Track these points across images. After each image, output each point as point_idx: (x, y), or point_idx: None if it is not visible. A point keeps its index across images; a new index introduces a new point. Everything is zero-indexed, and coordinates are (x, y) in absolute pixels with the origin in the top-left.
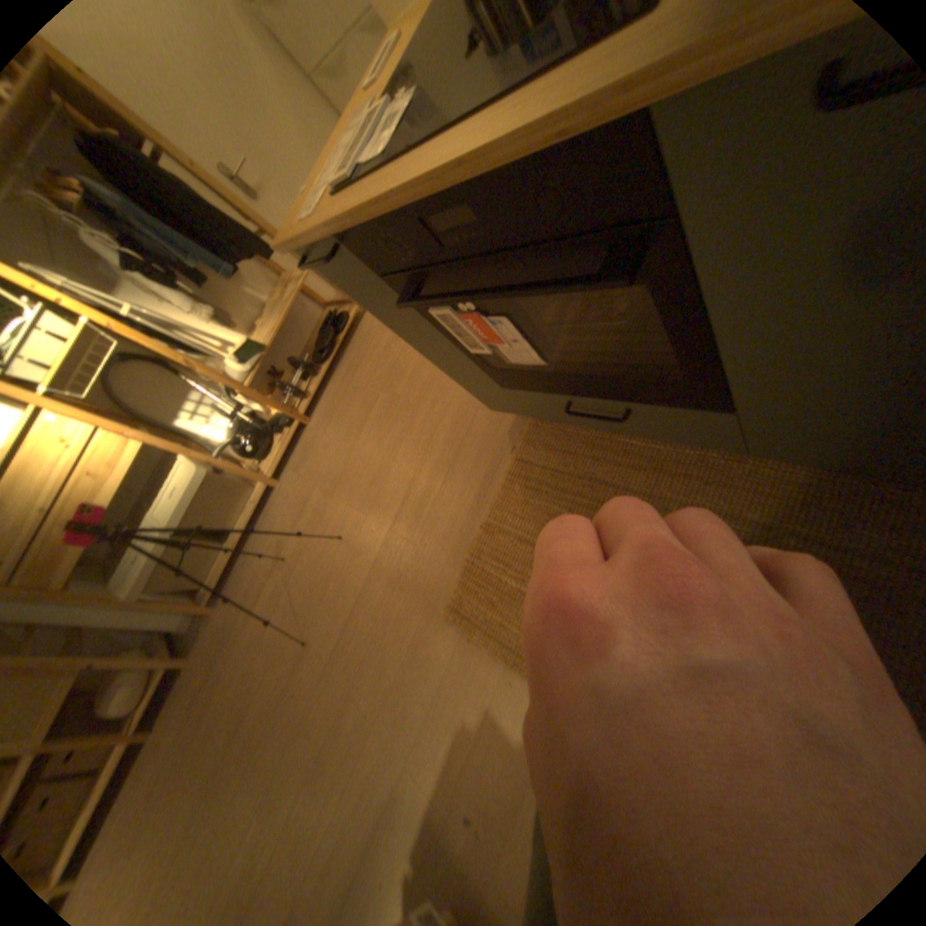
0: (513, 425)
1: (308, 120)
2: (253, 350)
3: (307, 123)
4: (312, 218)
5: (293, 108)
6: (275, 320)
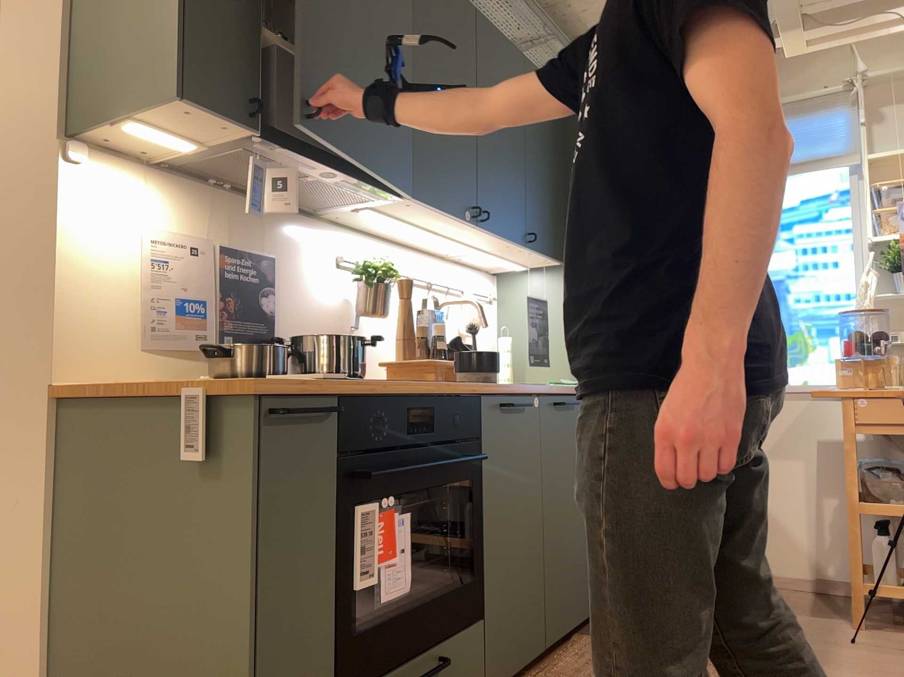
0: None
1: None
2: None
3: None
4: (313, 384)
5: None
6: None
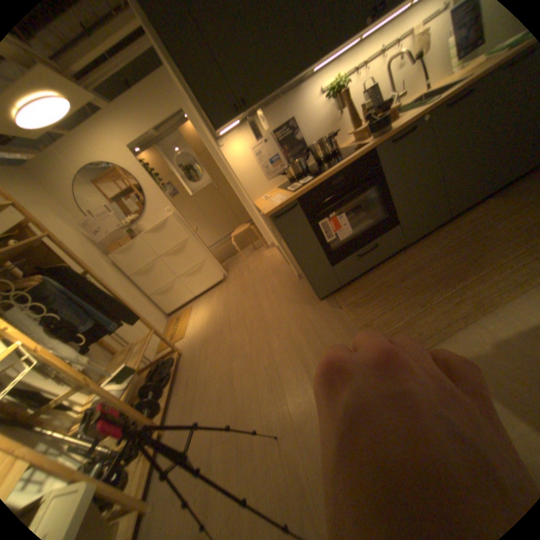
0: (330, 304)
1: (129, 290)
2: (126, 376)
3: (128, 291)
4: (287, 198)
5: (122, 285)
6: (136, 358)
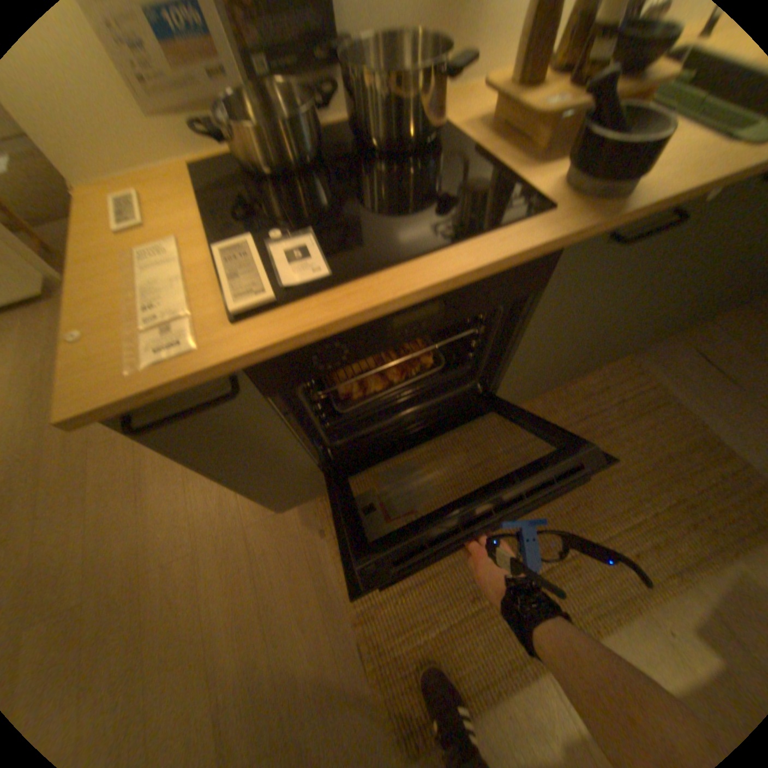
0: (302, 515)
1: None
2: None
3: None
4: (198, 358)
5: None
6: None
